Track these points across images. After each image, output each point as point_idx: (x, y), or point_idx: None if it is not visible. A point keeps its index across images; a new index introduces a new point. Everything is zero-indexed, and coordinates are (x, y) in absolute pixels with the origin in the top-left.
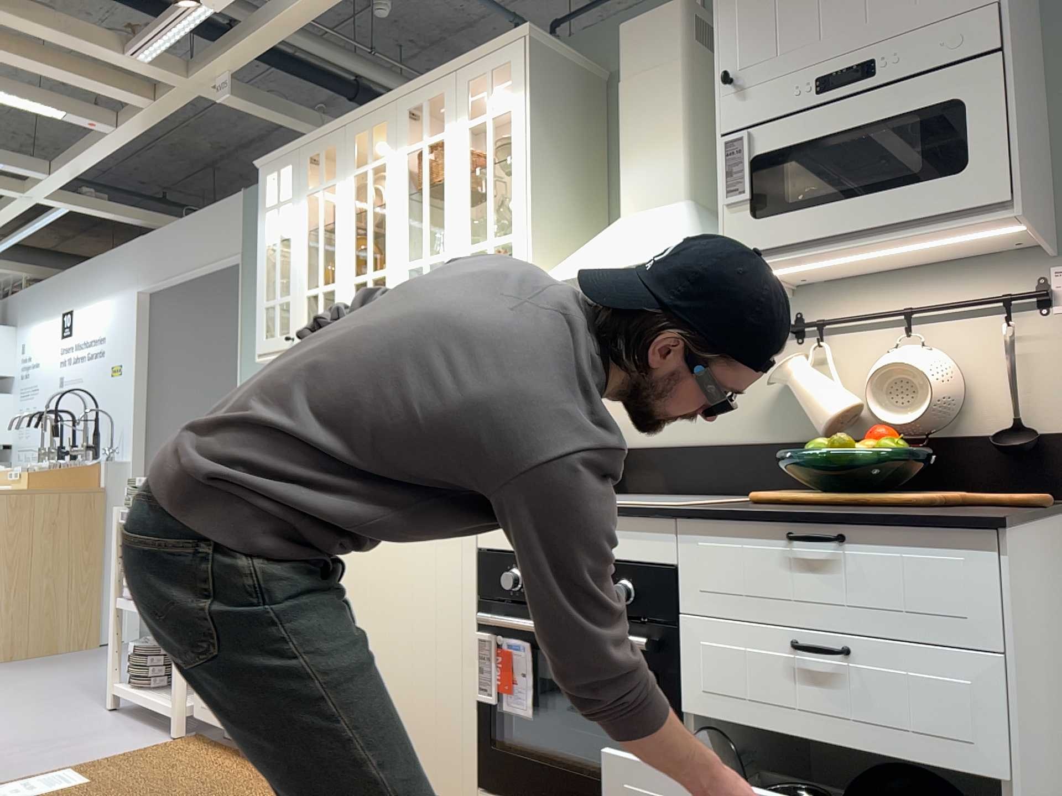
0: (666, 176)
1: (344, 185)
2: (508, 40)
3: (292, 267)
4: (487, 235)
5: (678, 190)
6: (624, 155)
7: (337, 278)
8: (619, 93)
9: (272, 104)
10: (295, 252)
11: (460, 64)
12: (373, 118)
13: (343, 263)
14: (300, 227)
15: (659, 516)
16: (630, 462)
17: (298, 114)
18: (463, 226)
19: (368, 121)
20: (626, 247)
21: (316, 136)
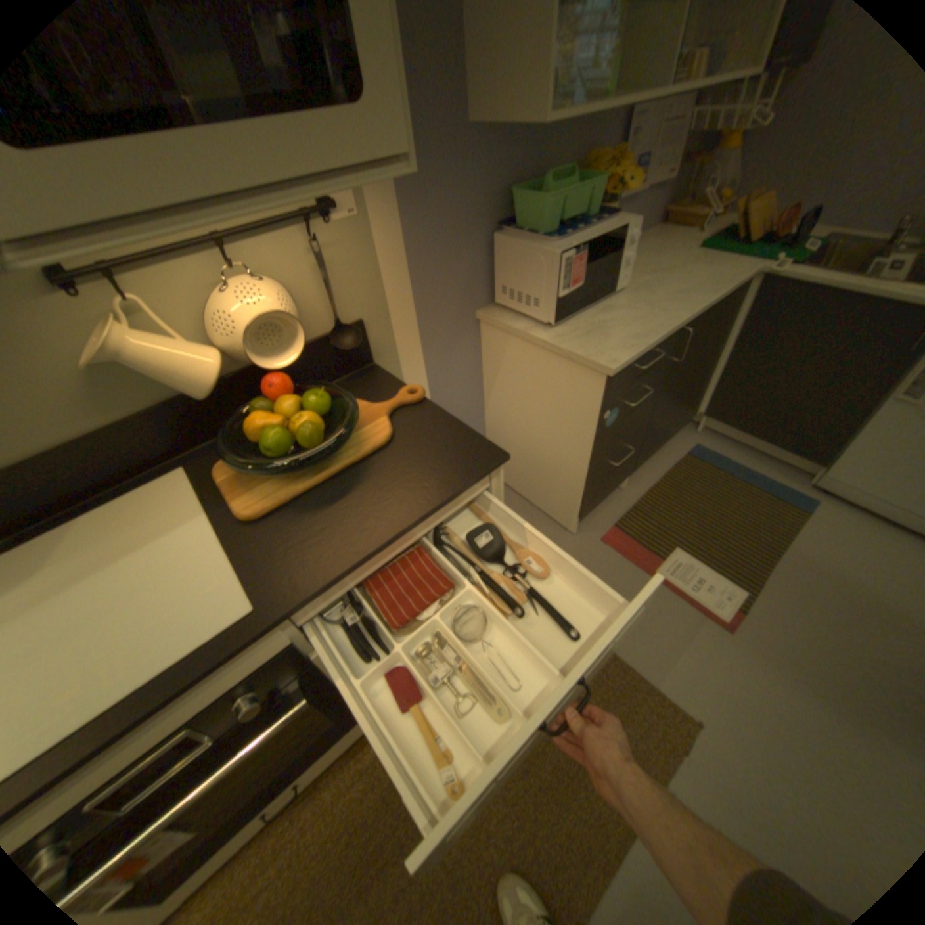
0: None
1: None
2: None
3: None
4: None
5: None
6: None
7: None
8: None
9: None
10: None
11: None
12: None
13: None
14: None
15: (257, 639)
16: None
17: None
18: None
19: None
20: None
21: None
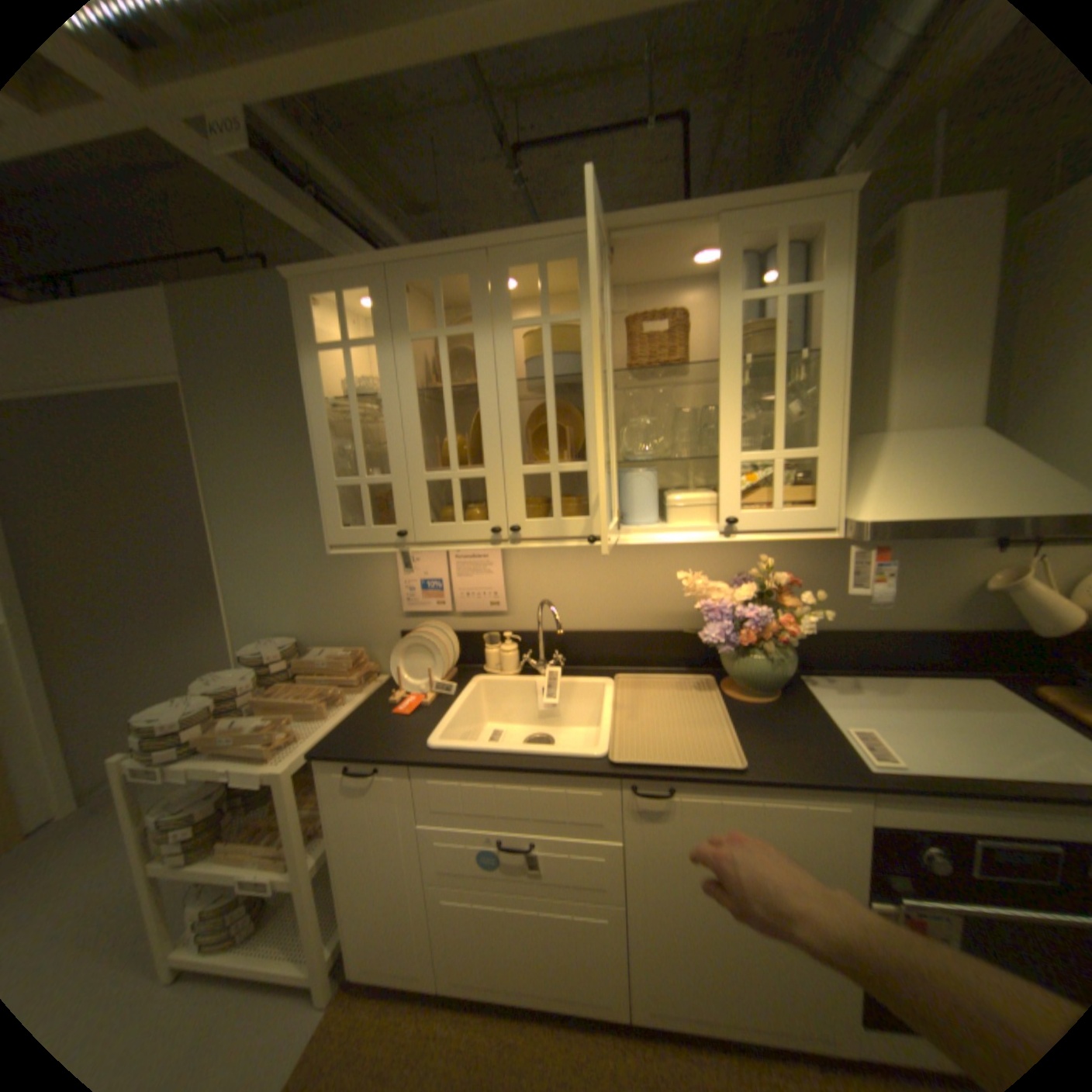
0: (964, 396)
1: (492, 337)
2: (829, 189)
3: (390, 437)
4: (777, 446)
5: (977, 414)
6: (908, 364)
7: (490, 464)
8: (904, 288)
9: (261, 170)
10: (395, 420)
11: (733, 204)
12: (549, 249)
13: (500, 446)
14: (402, 384)
15: None
16: (815, 645)
17: (293, 195)
18: (733, 429)
19: (536, 251)
20: (981, 485)
21: (422, 252)
